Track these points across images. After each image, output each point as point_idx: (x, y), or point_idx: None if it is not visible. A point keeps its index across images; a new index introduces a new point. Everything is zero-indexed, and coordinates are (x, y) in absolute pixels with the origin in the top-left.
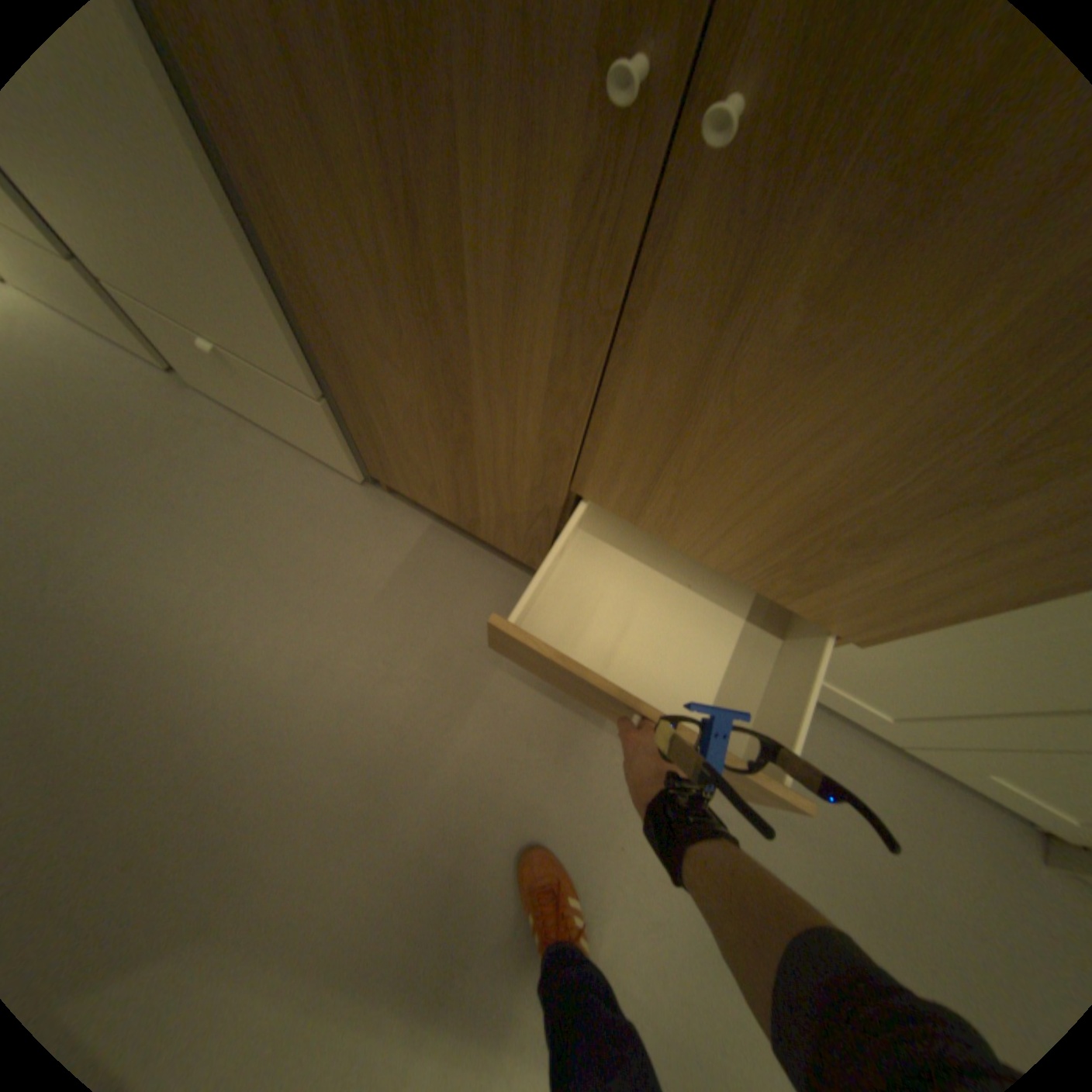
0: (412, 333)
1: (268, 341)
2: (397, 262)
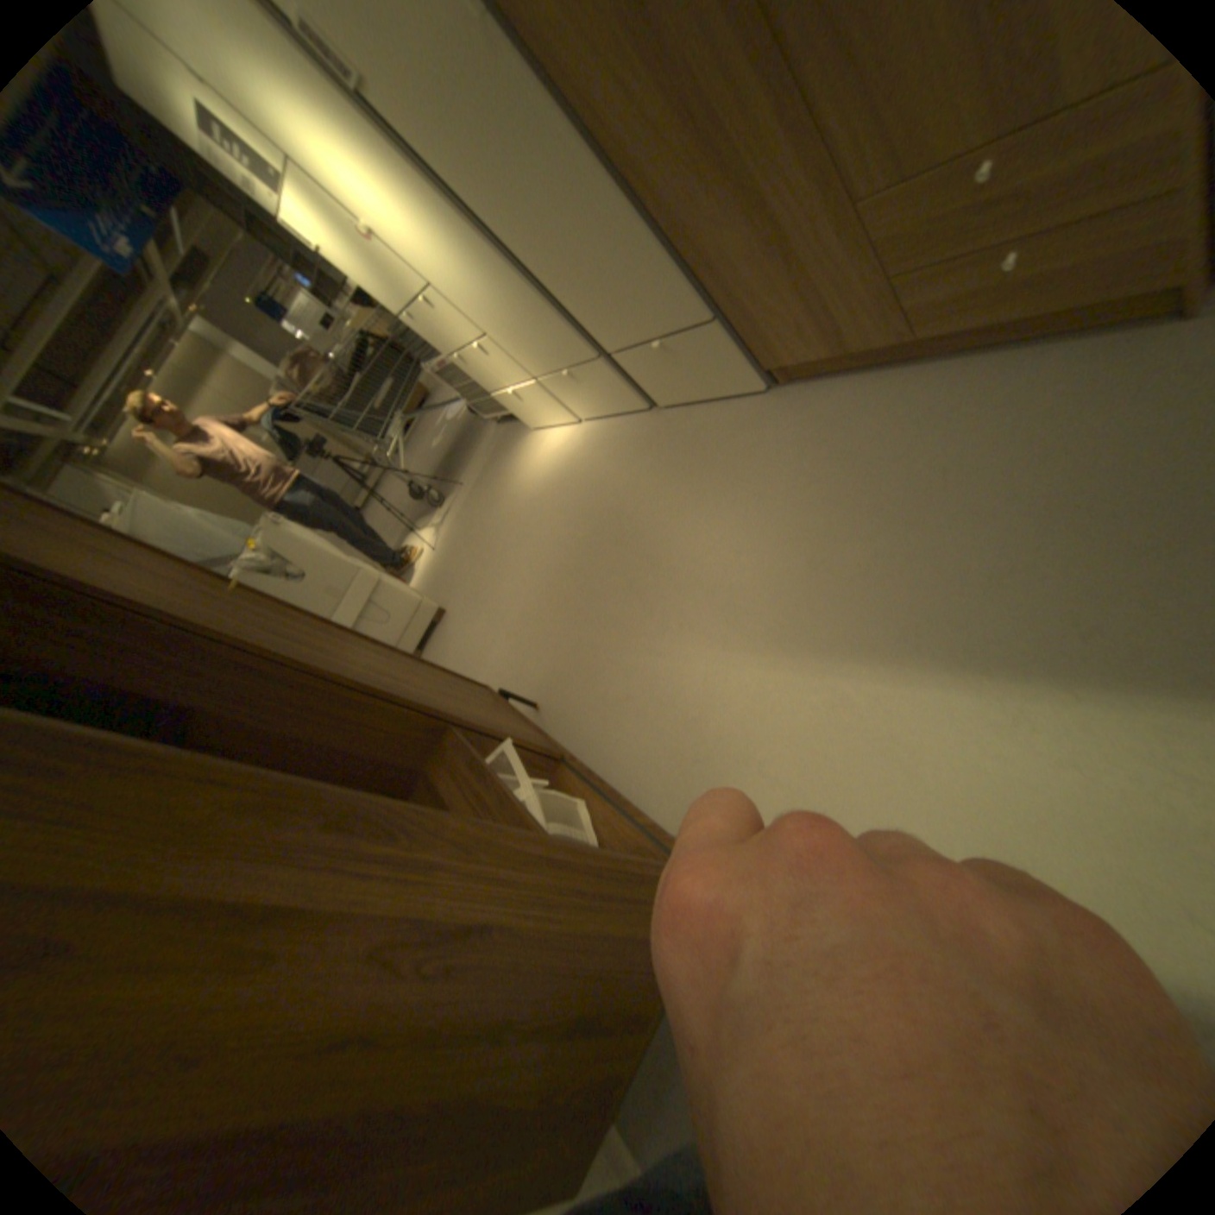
0: (722, 188)
1: (676, 295)
2: (697, 148)
